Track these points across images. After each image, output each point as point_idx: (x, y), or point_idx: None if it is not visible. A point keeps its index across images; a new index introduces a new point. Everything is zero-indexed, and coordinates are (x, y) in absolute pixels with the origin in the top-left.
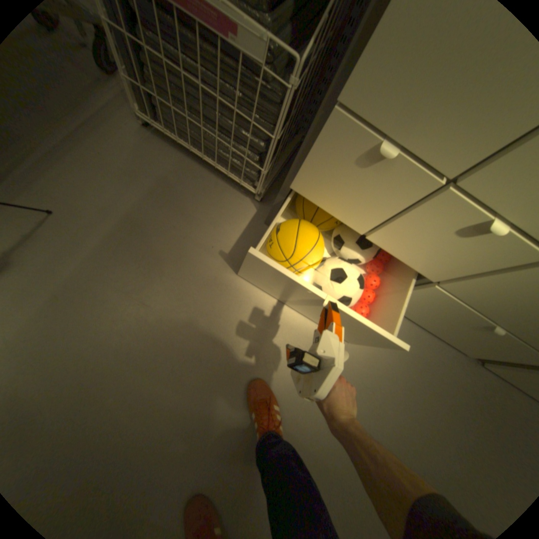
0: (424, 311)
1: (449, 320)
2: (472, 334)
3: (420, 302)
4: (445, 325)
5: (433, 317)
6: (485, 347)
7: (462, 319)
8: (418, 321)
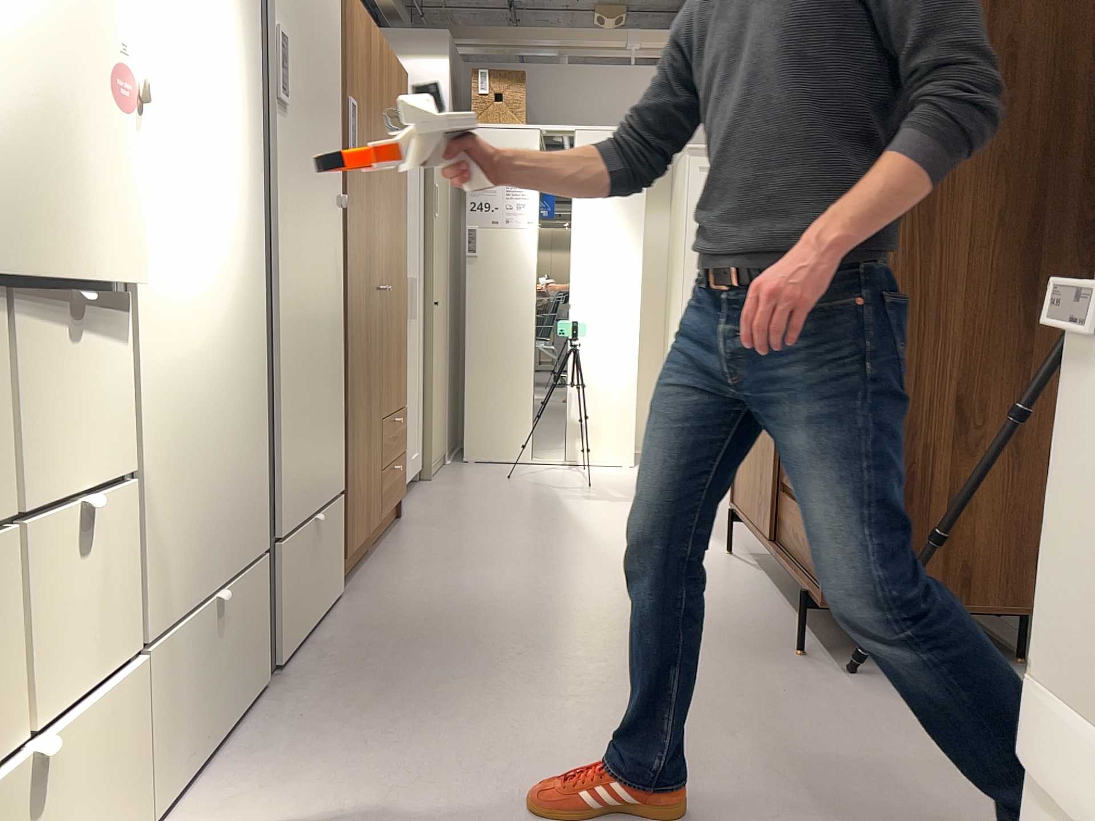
0: (185, 719)
1: (201, 676)
2: (225, 651)
3: (166, 712)
4: (210, 691)
5: (196, 707)
6: (246, 646)
7: (201, 651)
8: (203, 749)
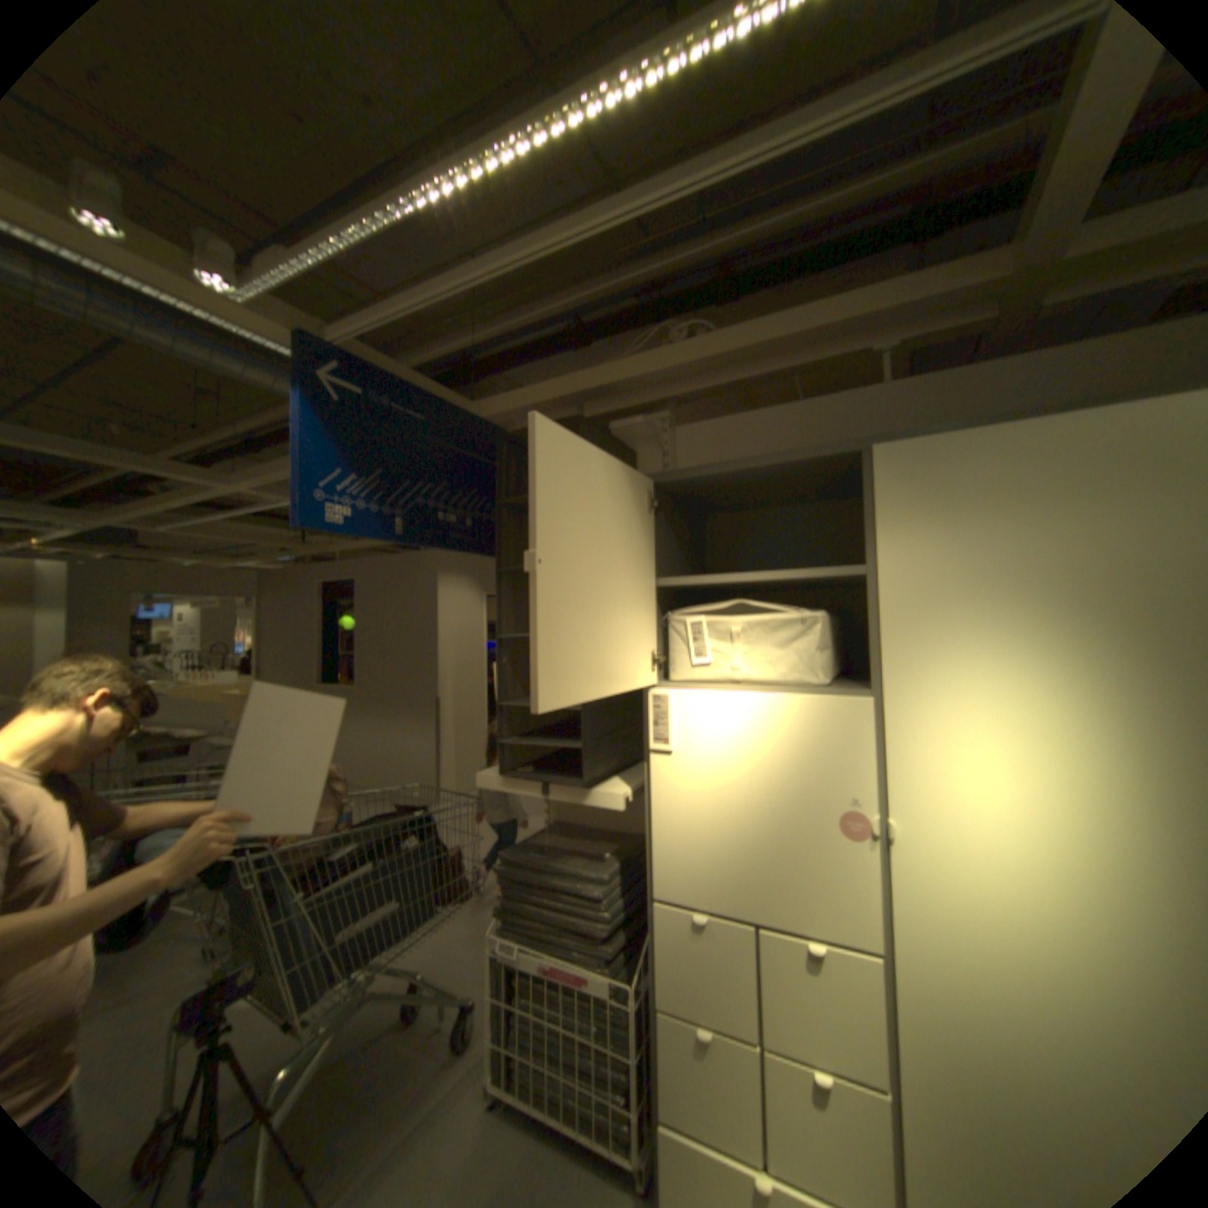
0: None
1: None
2: None
3: None
4: None
5: None
6: None
7: None
8: None
